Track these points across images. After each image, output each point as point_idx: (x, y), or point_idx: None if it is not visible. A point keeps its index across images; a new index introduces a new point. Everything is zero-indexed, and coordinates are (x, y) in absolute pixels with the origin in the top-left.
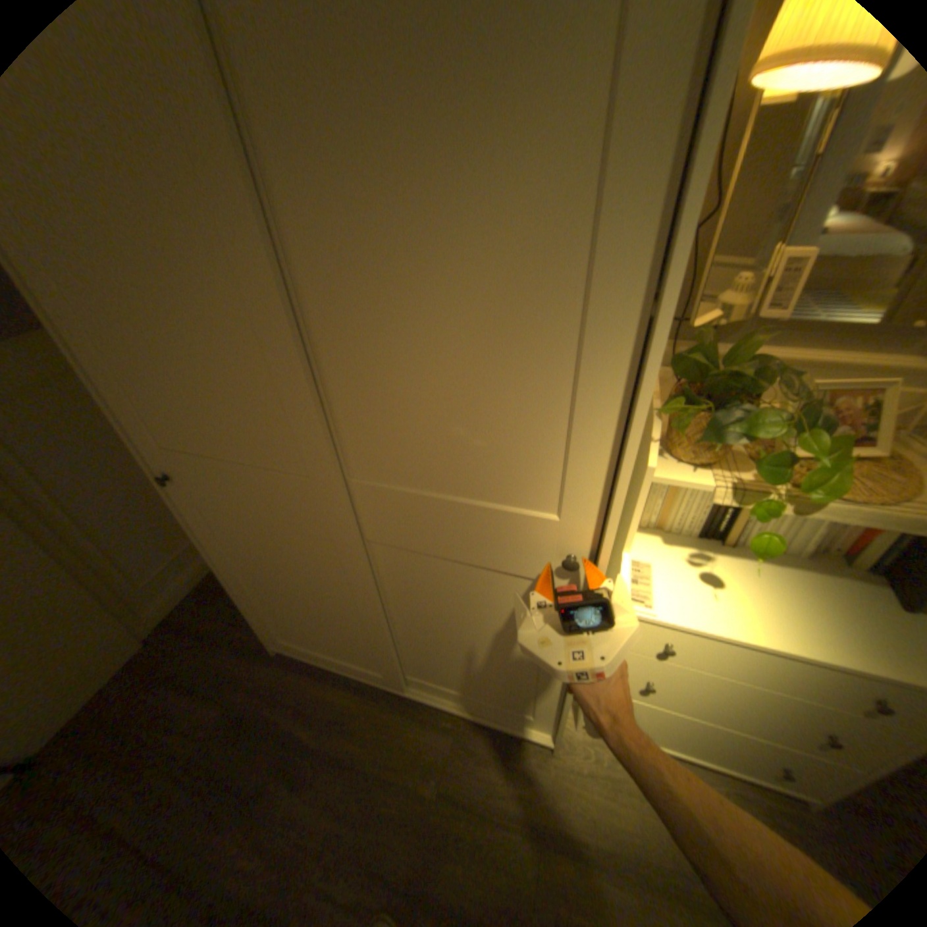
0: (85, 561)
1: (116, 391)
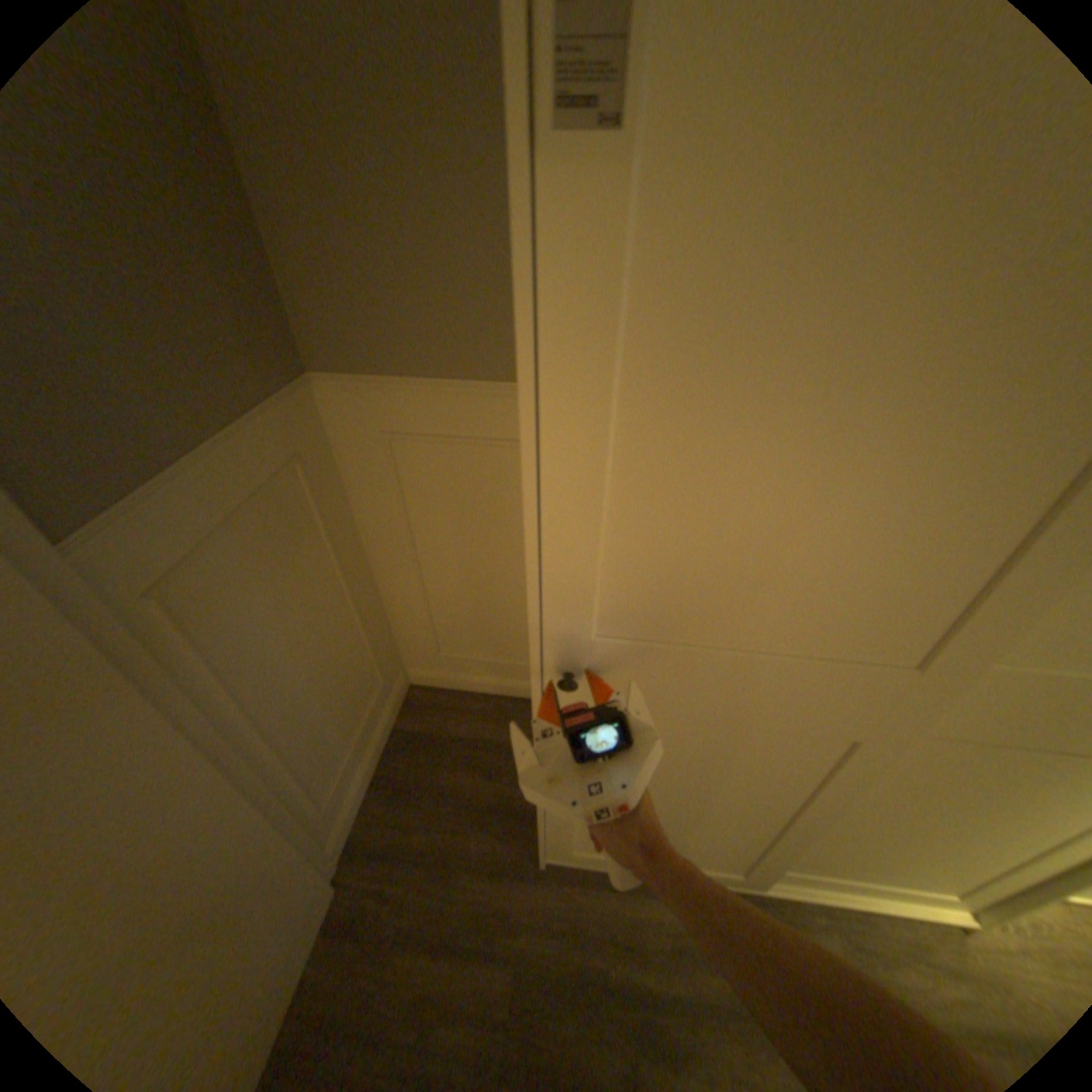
0: (275, 795)
1: (586, 559)
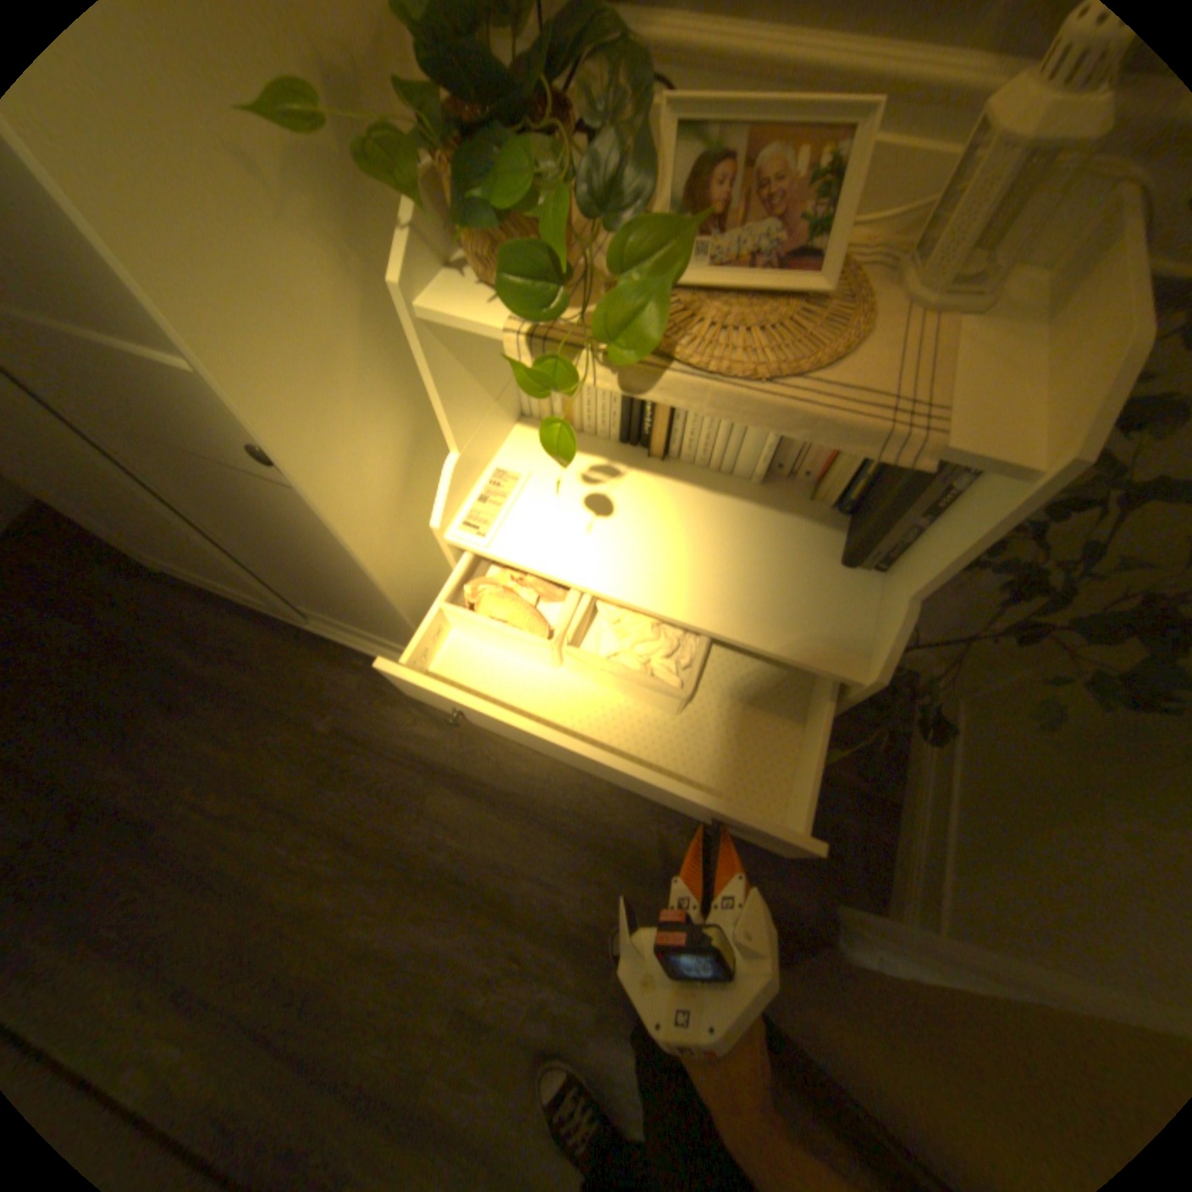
0: None
1: None
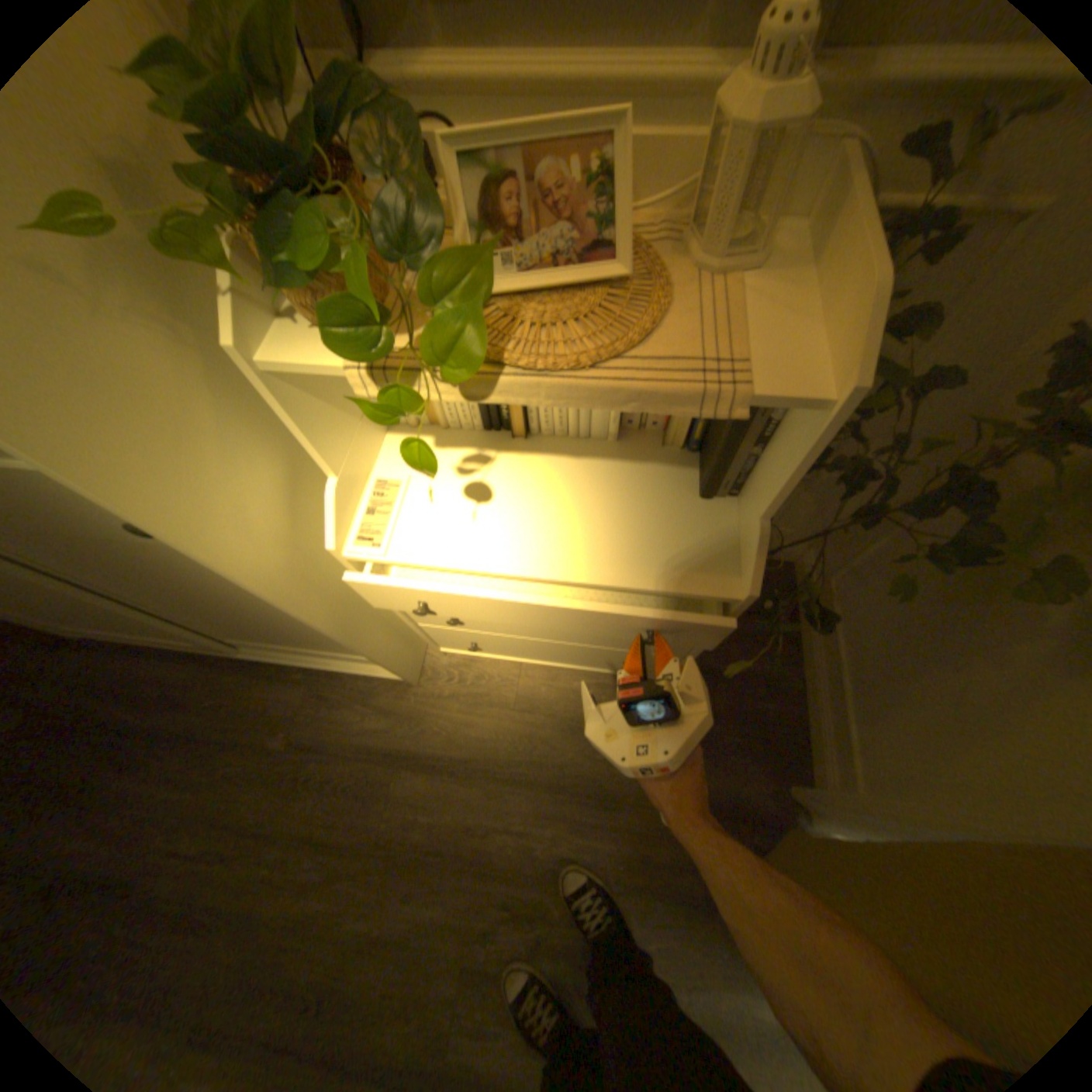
0: None
1: None
